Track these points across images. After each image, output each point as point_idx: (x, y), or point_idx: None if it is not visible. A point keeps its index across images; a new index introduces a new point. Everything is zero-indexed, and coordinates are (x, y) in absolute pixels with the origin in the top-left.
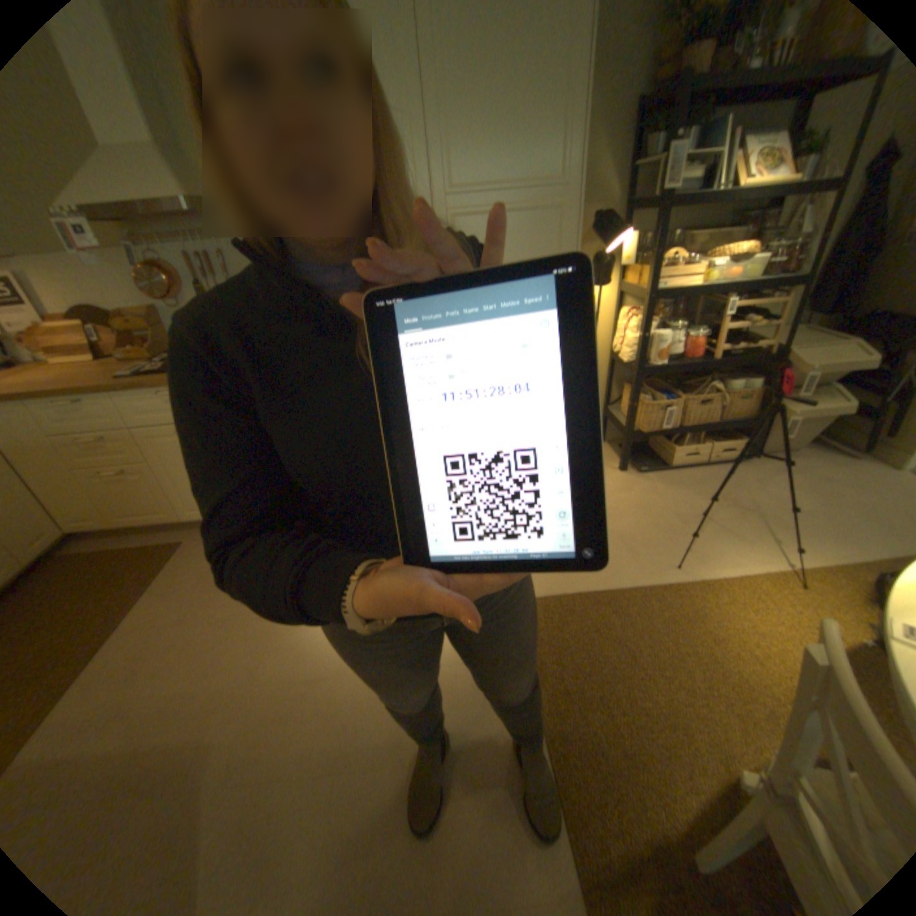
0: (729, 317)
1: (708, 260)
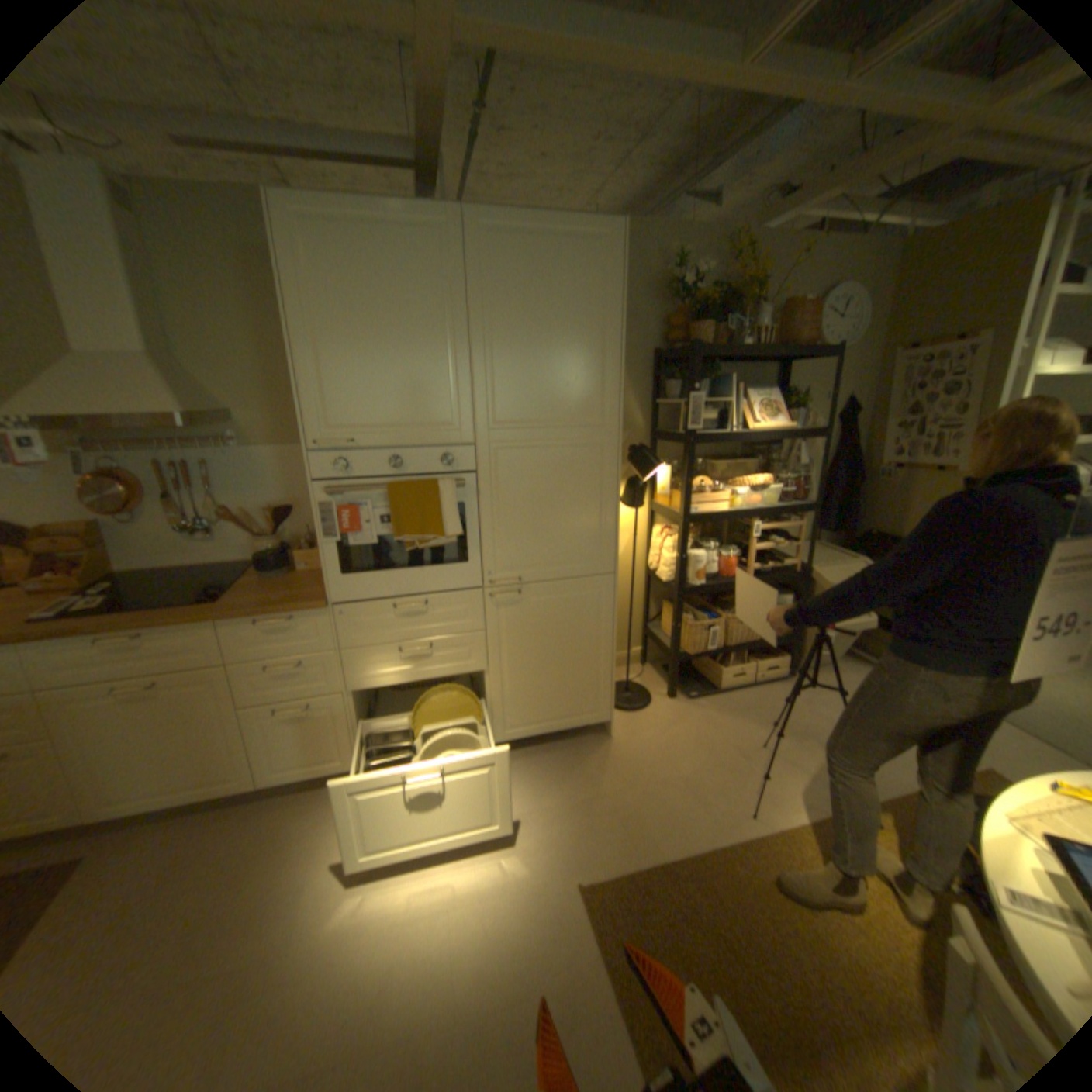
0: (754, 537)
1: (730, 487)
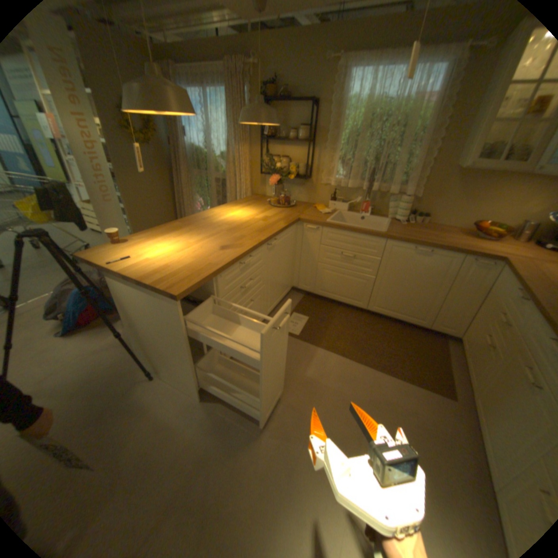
0: None
1: None
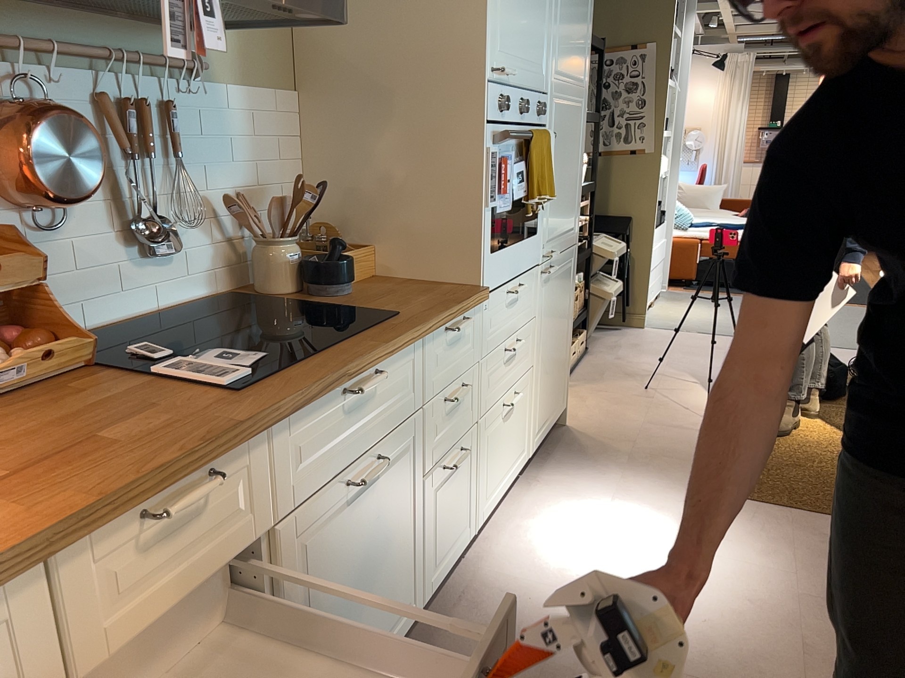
0: None
1: None
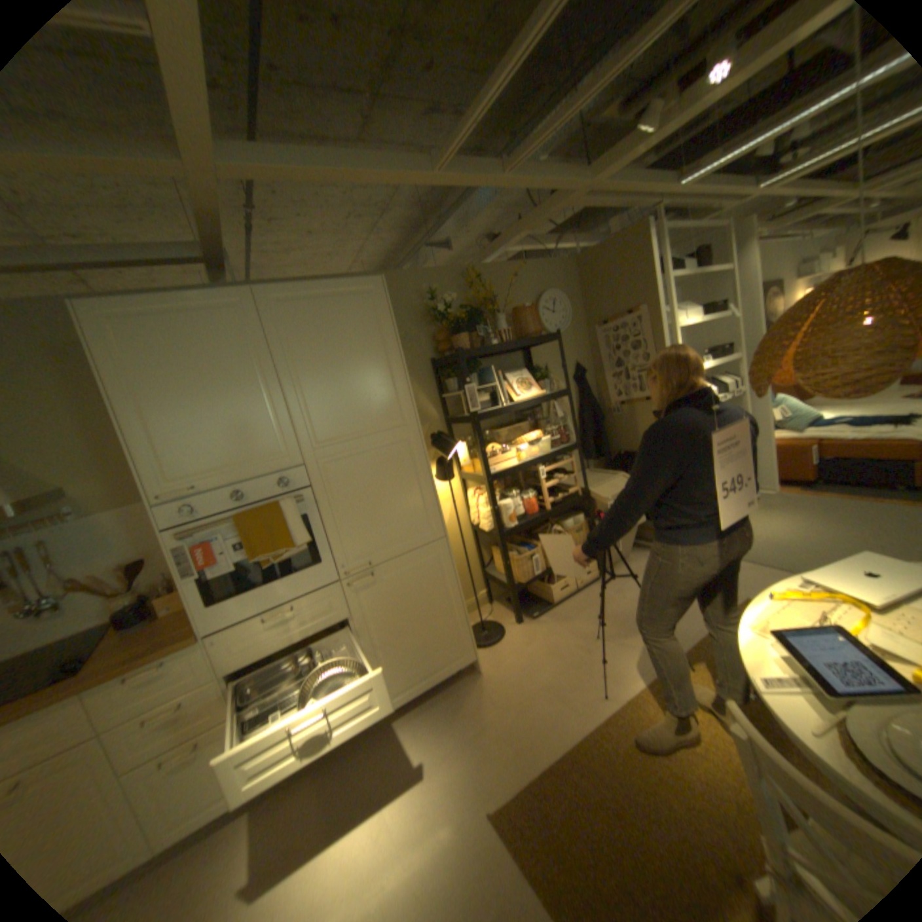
0: (542, 479)
1: (514, 447)
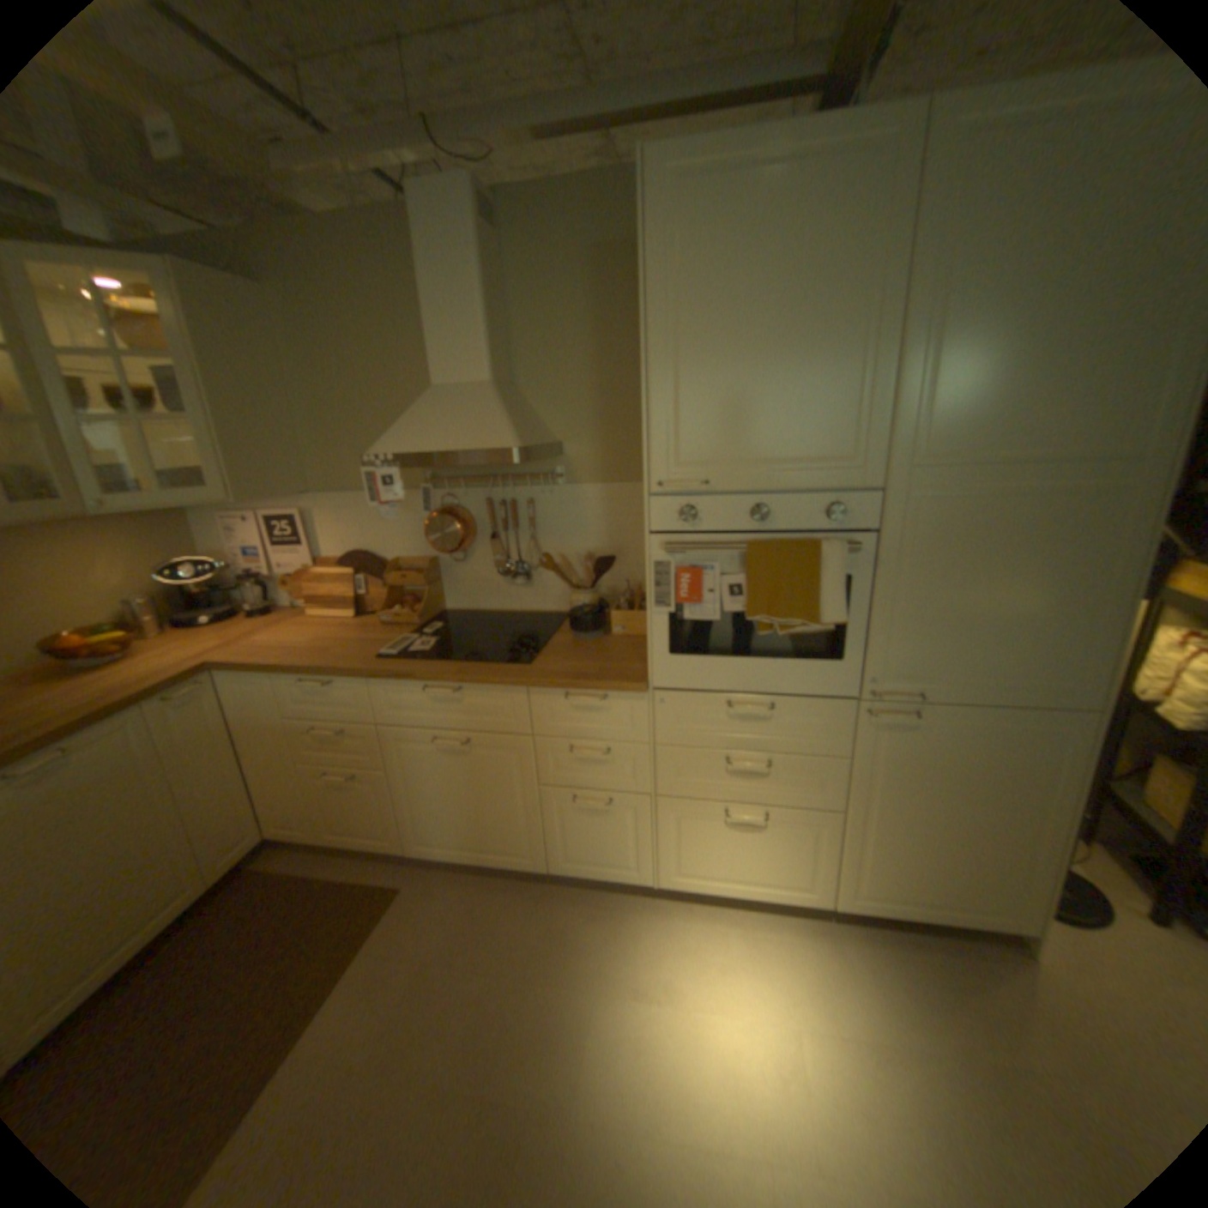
0: None
1: None
